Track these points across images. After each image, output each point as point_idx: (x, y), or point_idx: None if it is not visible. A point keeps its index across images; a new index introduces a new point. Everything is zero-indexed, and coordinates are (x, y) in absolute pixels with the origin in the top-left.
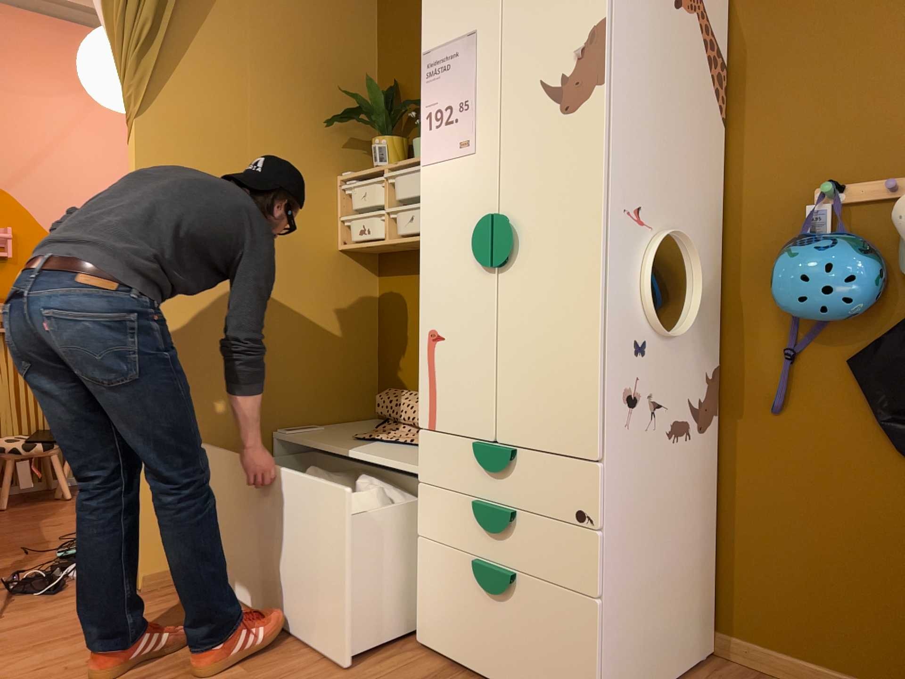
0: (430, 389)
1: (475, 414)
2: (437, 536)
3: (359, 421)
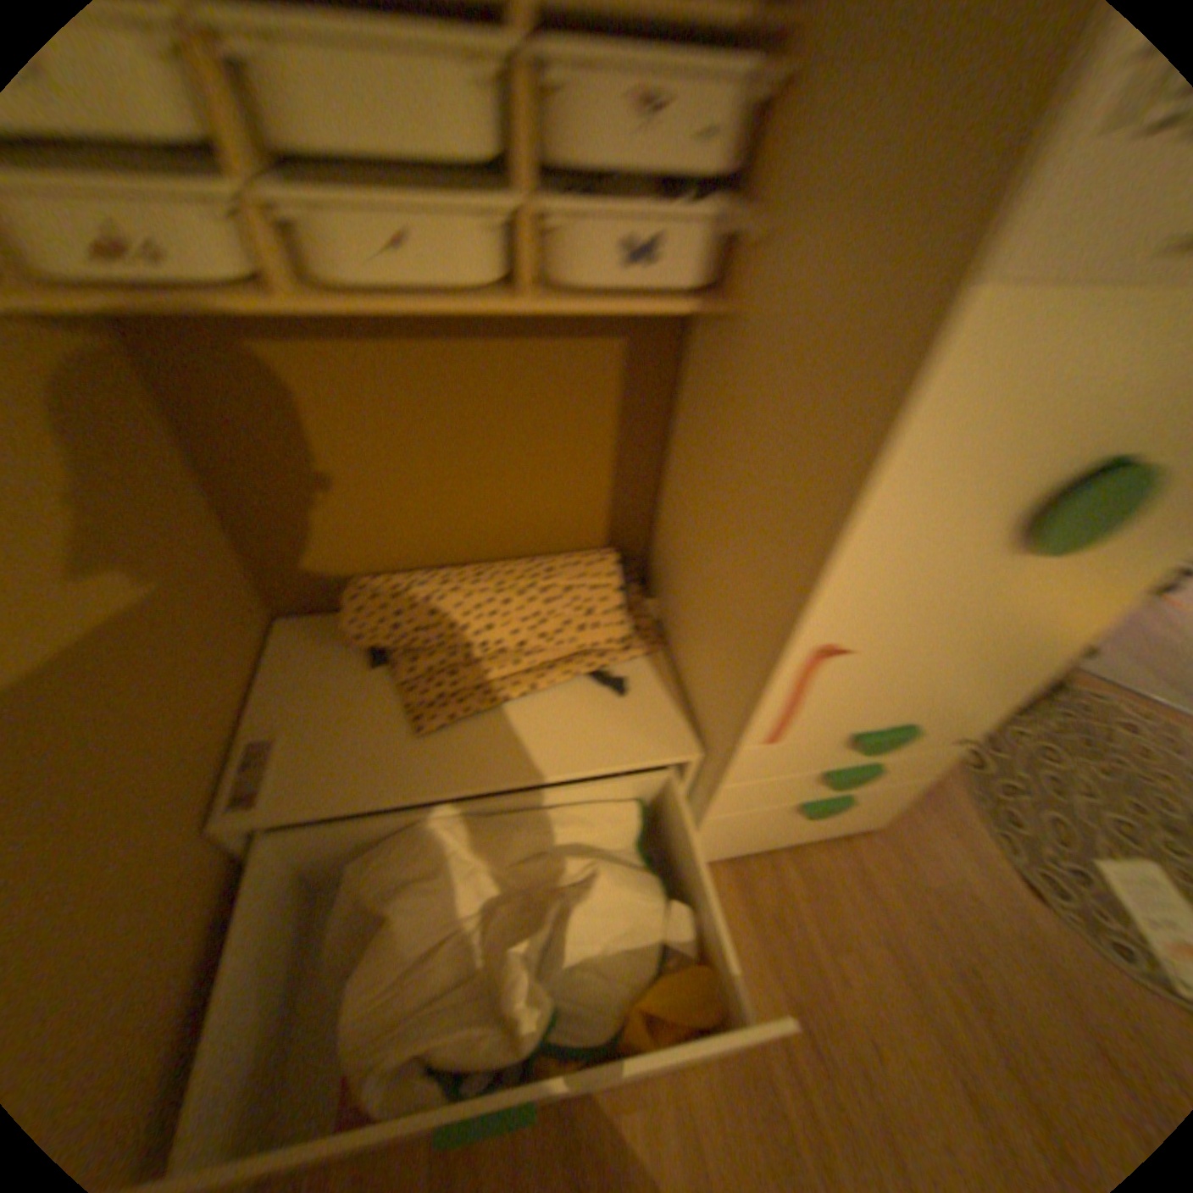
0: (785, 708)
1: (870, 713)
2: (741, 809)
3: (265, 644)
